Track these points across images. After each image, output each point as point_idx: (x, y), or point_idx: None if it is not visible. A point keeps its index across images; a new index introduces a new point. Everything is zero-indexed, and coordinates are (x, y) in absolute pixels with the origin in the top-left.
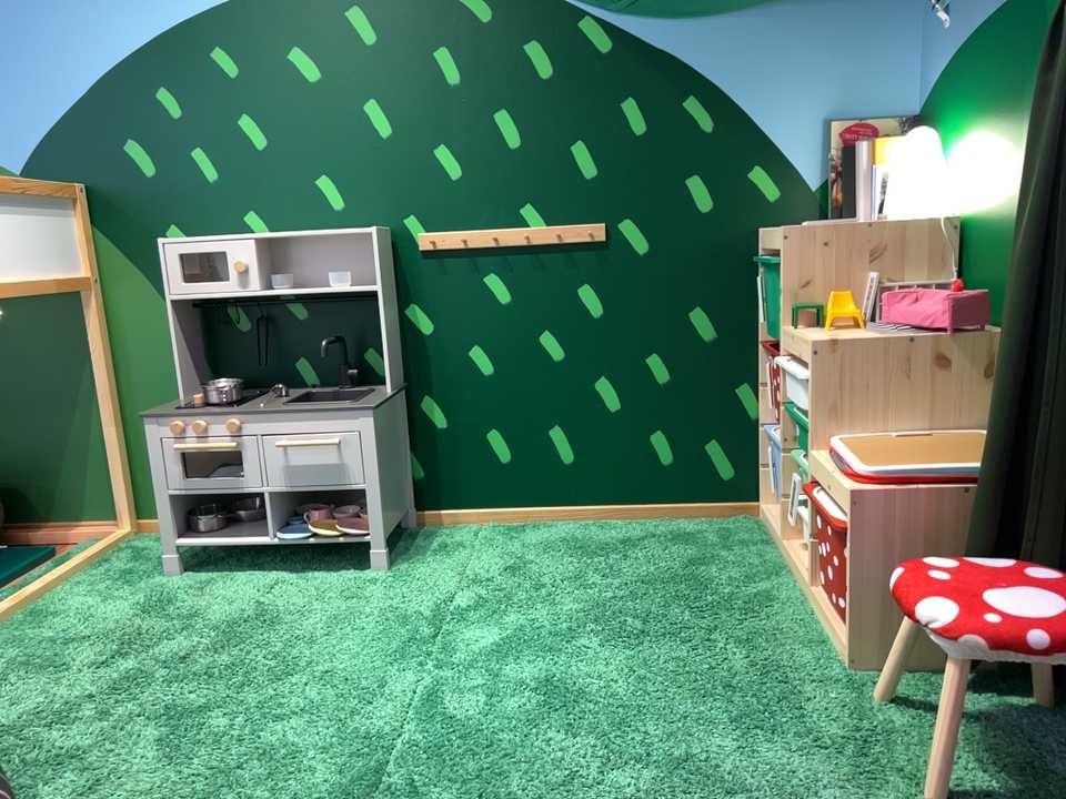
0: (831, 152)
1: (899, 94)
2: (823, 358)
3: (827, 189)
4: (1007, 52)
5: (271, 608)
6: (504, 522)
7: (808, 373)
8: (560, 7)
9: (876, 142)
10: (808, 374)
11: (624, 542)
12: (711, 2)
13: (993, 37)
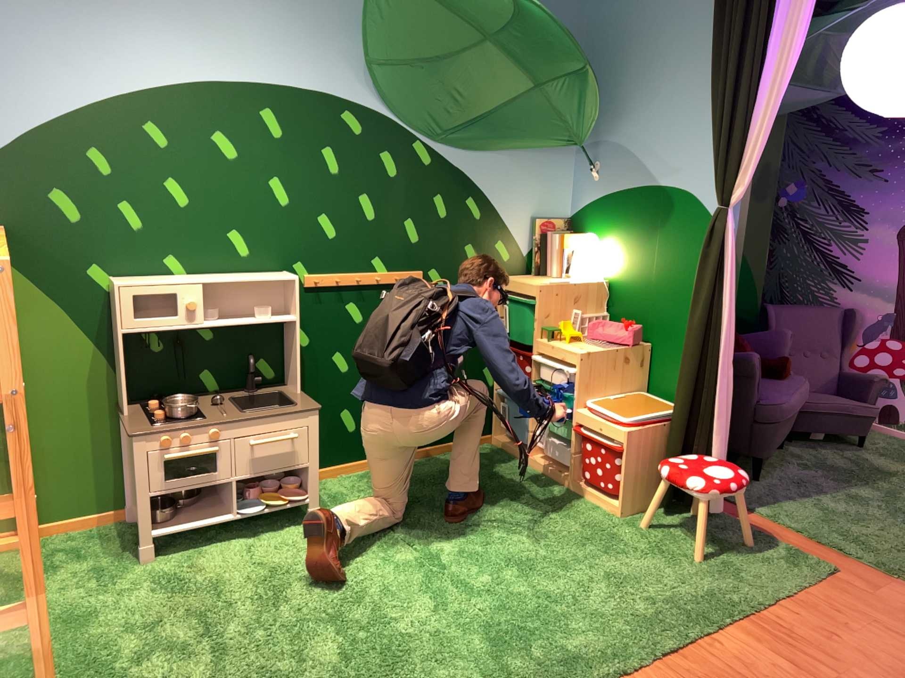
0: (534, 237)
1: (561, 208)
2: (581, 362)
3: (529, 256)
4: (639, 214)
5: (276, 559)
6: (351, 469)
7: (566, 368)
8: (404, 136)
9: (553, 233)
10: (563, 368)
11: (439, 470)
12: (484, 148)
13: (629, 202)
